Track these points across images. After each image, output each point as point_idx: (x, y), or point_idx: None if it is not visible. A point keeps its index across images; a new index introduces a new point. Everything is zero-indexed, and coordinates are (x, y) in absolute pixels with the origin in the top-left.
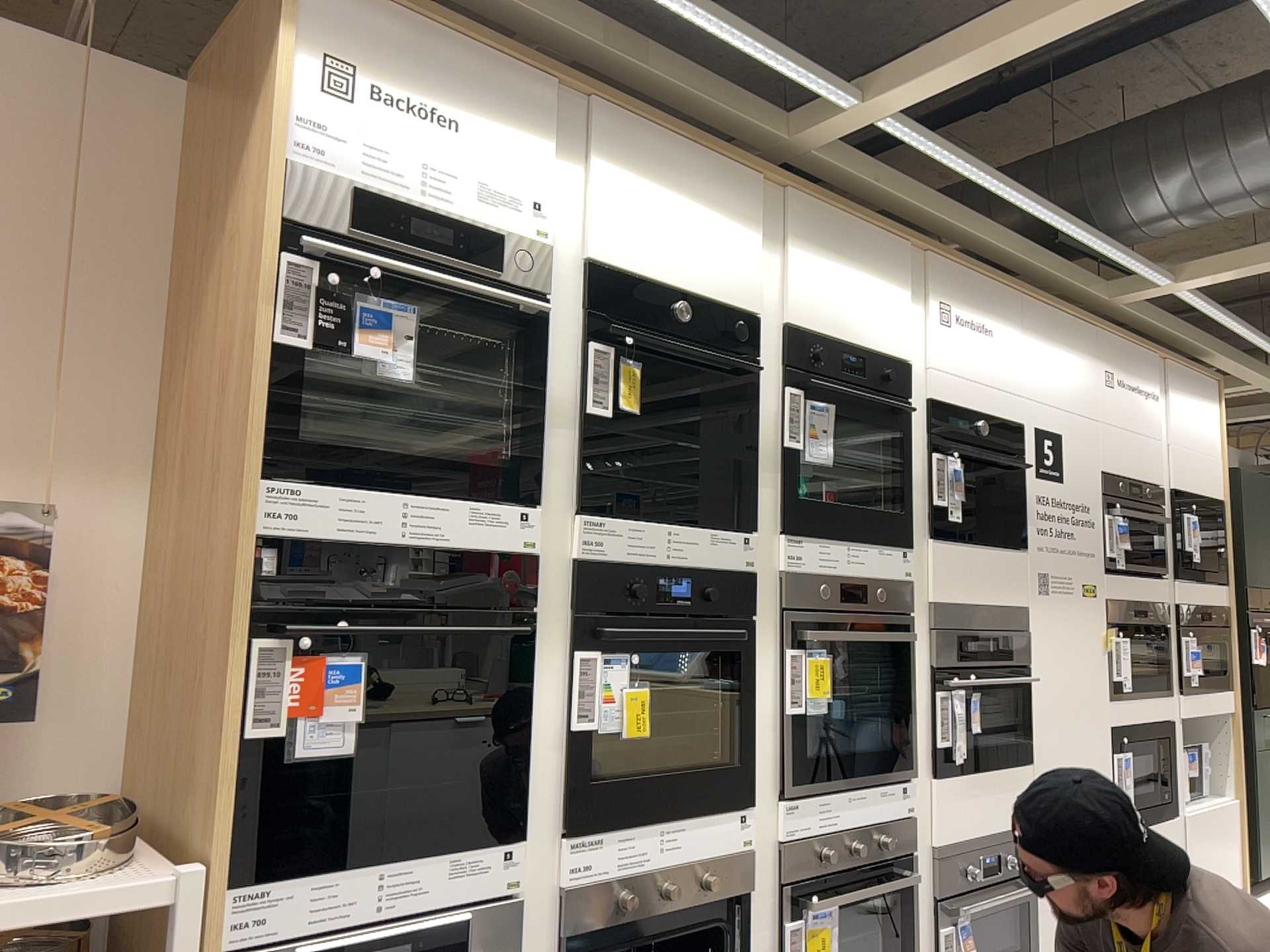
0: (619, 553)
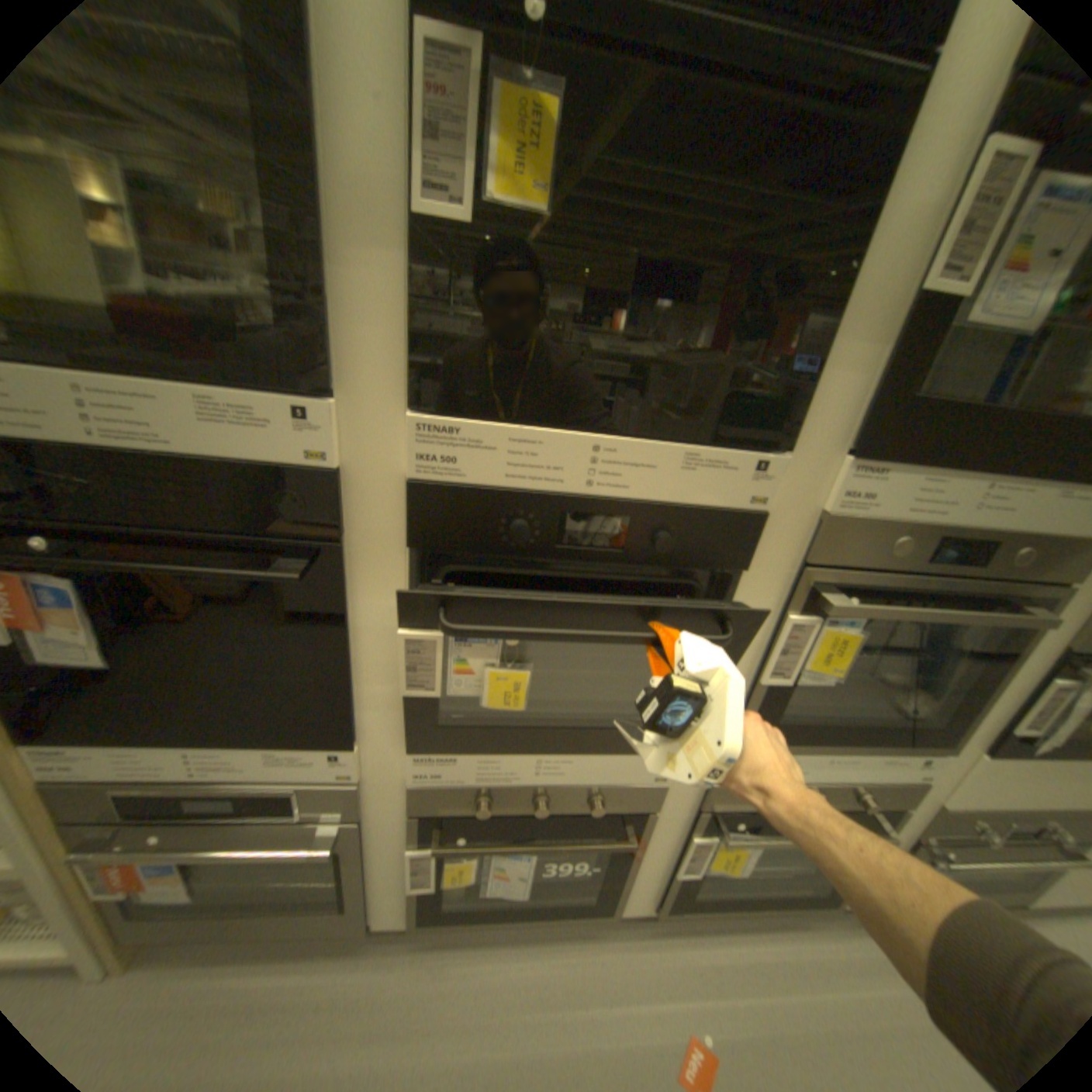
0: (488, 477)
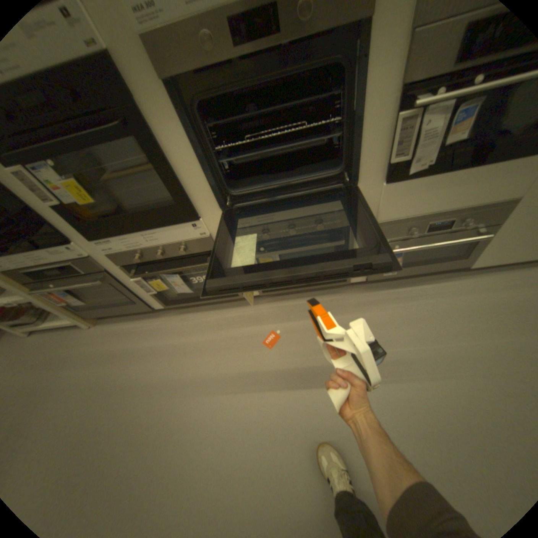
0: None
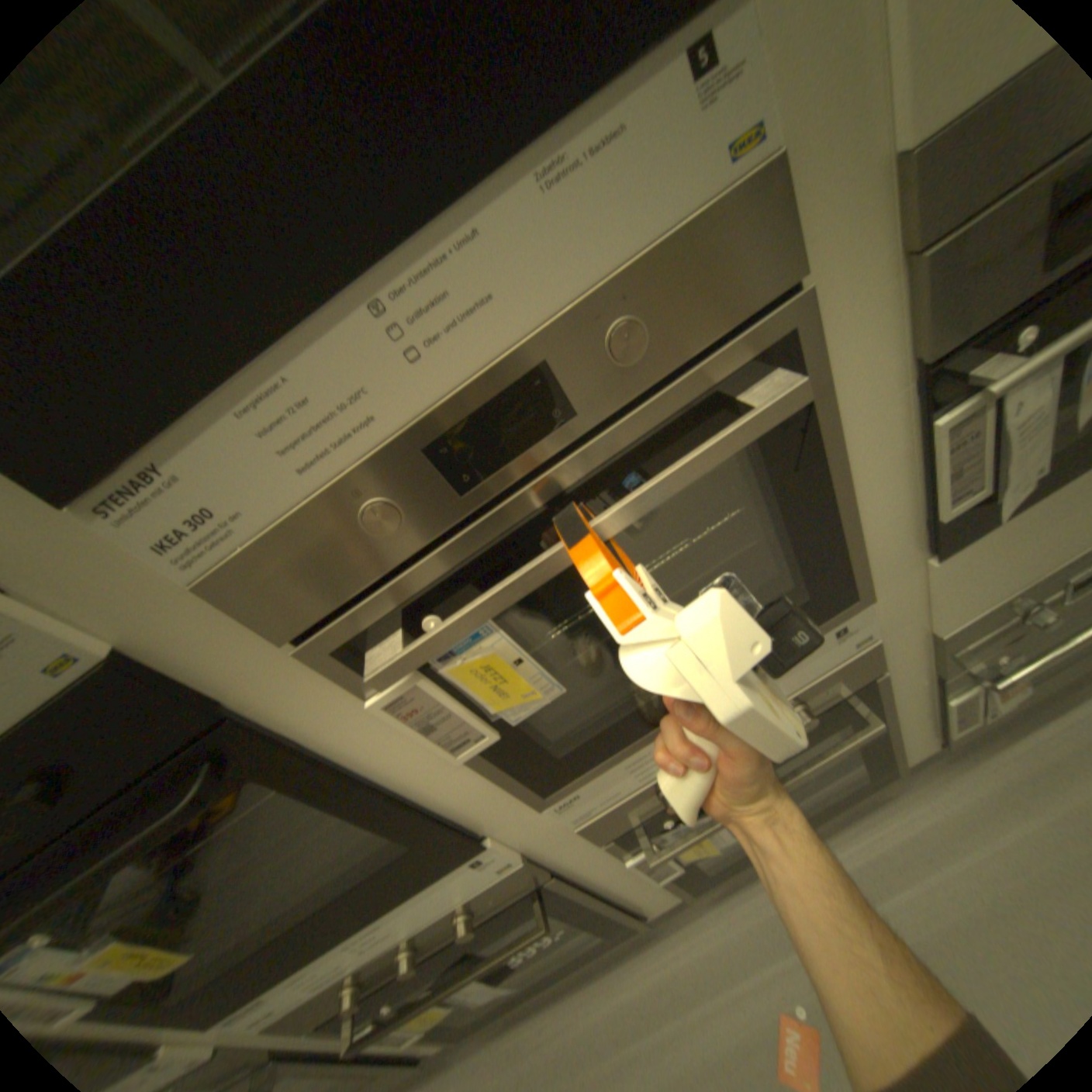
0: None
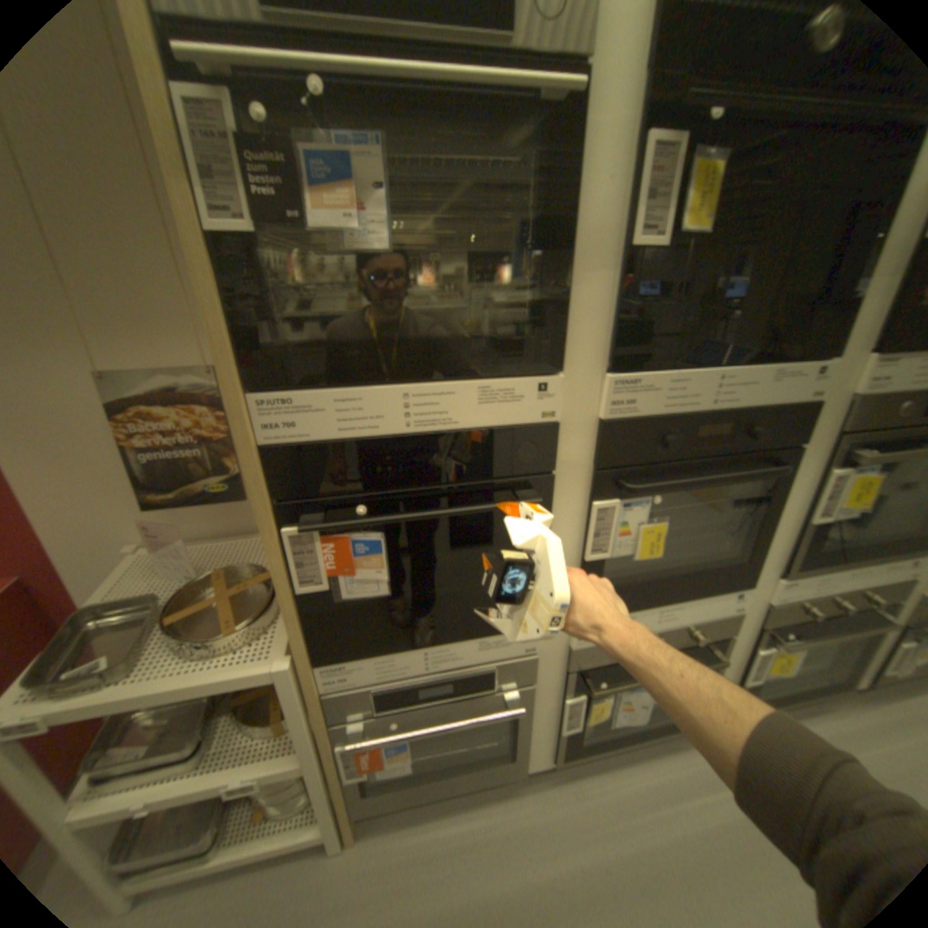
0: (653, 409)
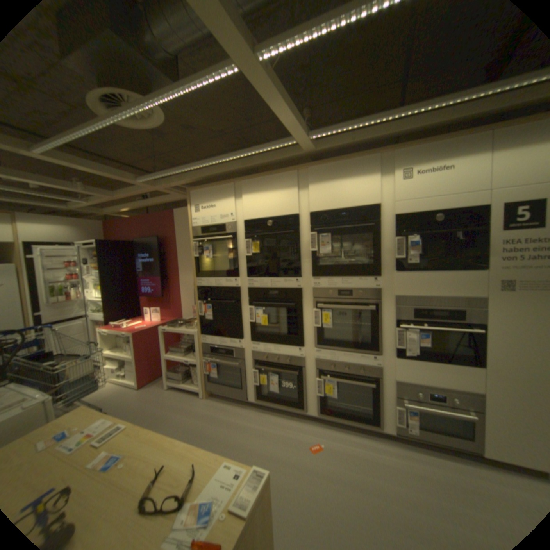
0: (257, 287)
